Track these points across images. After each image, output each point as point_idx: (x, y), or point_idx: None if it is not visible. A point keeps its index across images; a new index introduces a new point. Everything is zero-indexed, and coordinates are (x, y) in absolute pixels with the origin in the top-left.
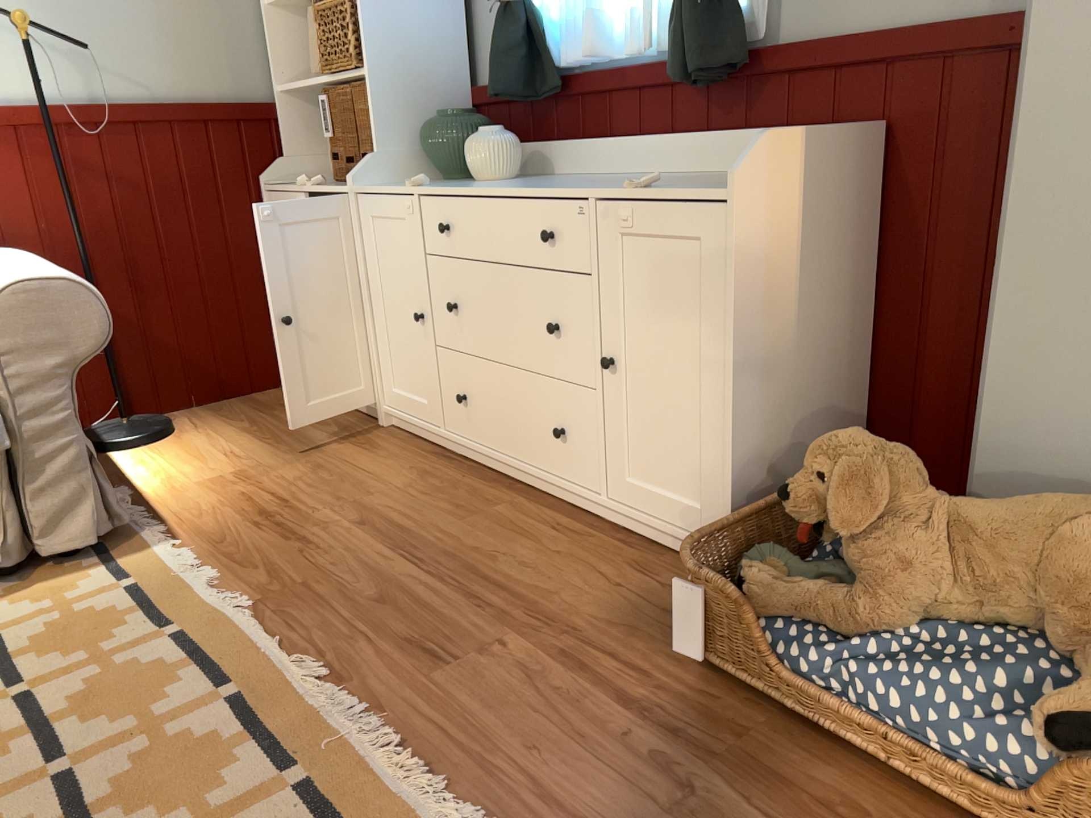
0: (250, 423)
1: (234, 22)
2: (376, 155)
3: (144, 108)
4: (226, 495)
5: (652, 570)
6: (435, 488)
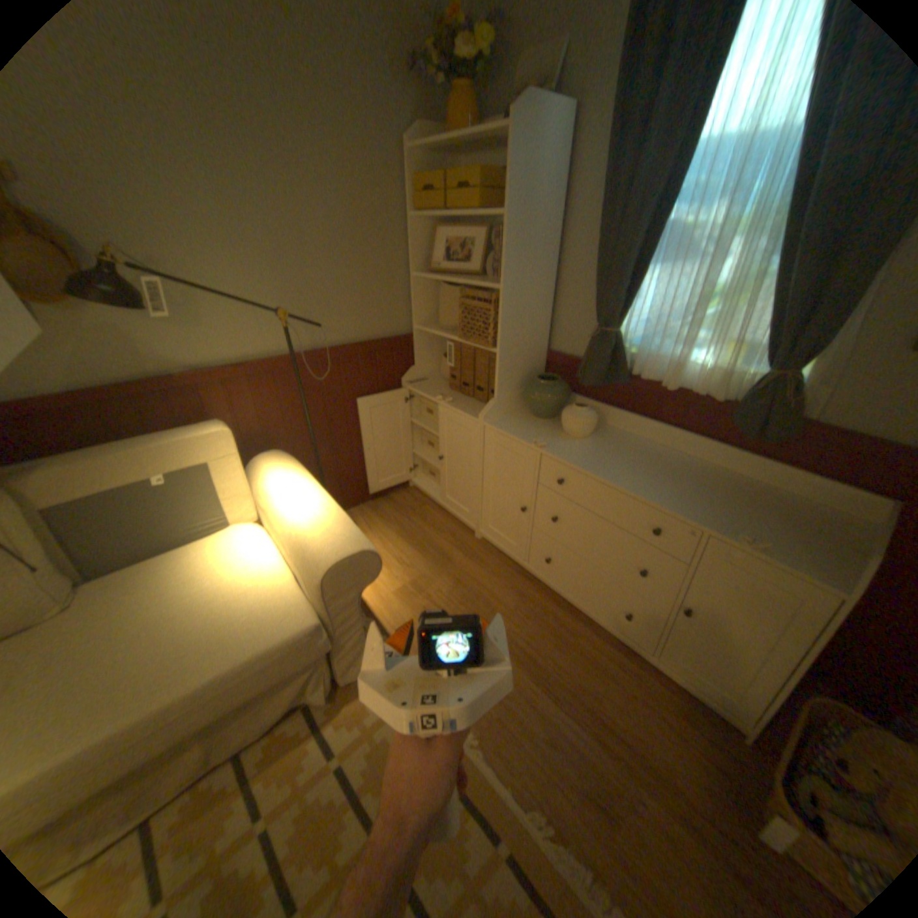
0: (399, 525)
1: (393, 283)
2: (497, 400)
3: (342, 346)
4: (415, 609)
5: (697, 722)
6: (535, 613)
